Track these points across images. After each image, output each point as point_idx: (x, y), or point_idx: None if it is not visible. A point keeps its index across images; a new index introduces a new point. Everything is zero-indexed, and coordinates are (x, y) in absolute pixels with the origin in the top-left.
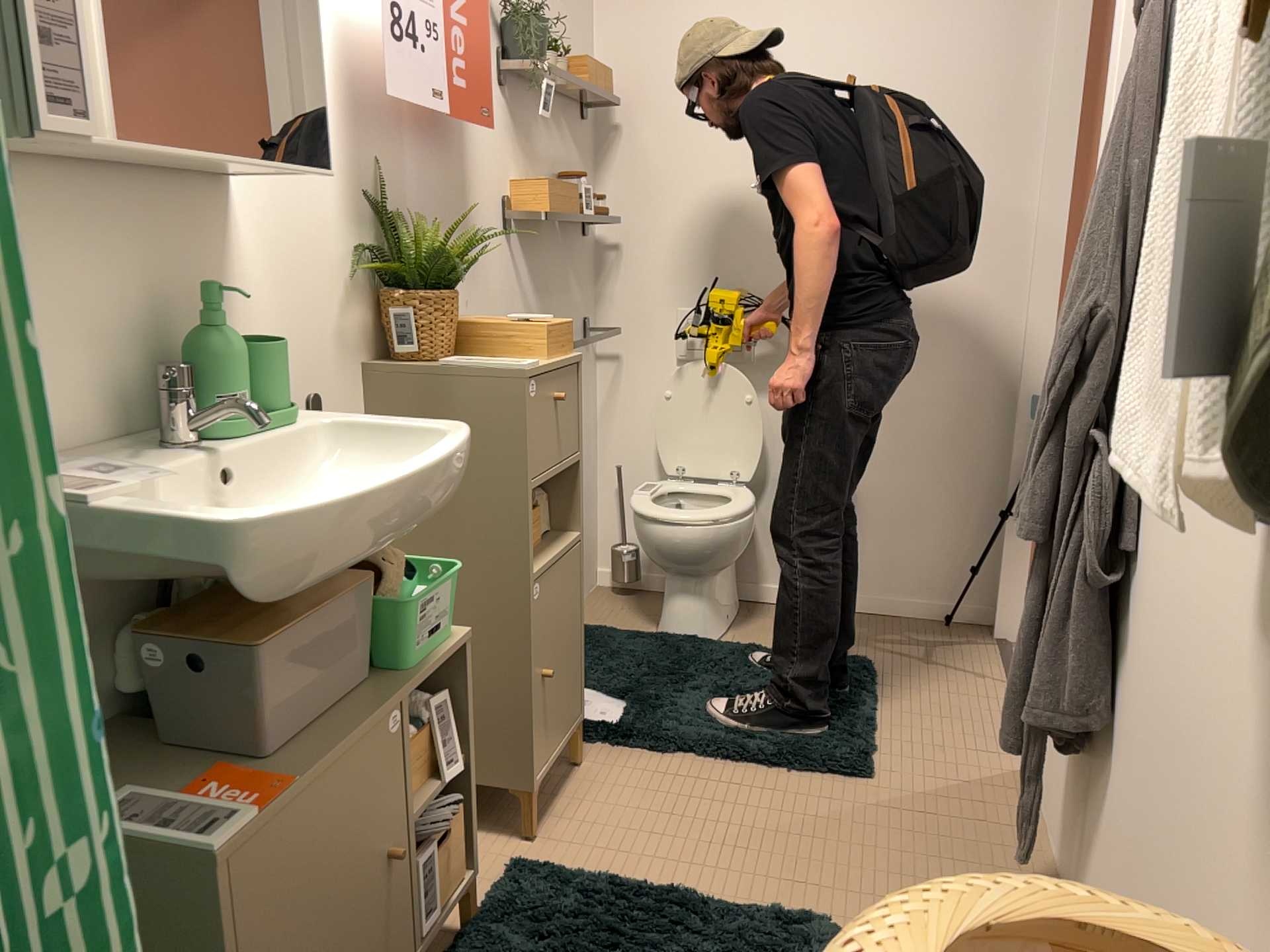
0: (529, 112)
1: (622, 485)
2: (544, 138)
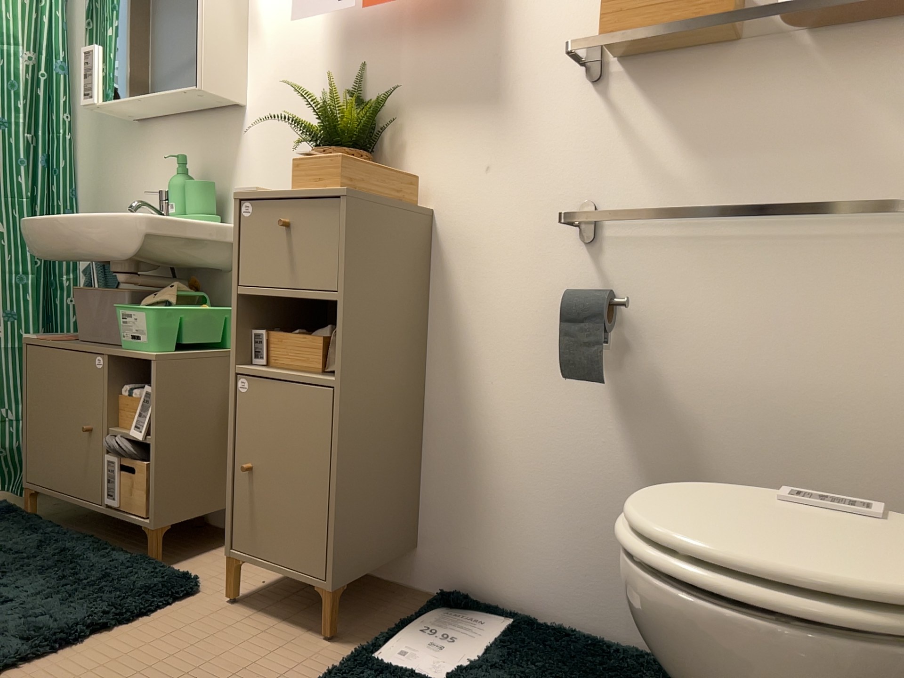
0: None
1: None
2: None
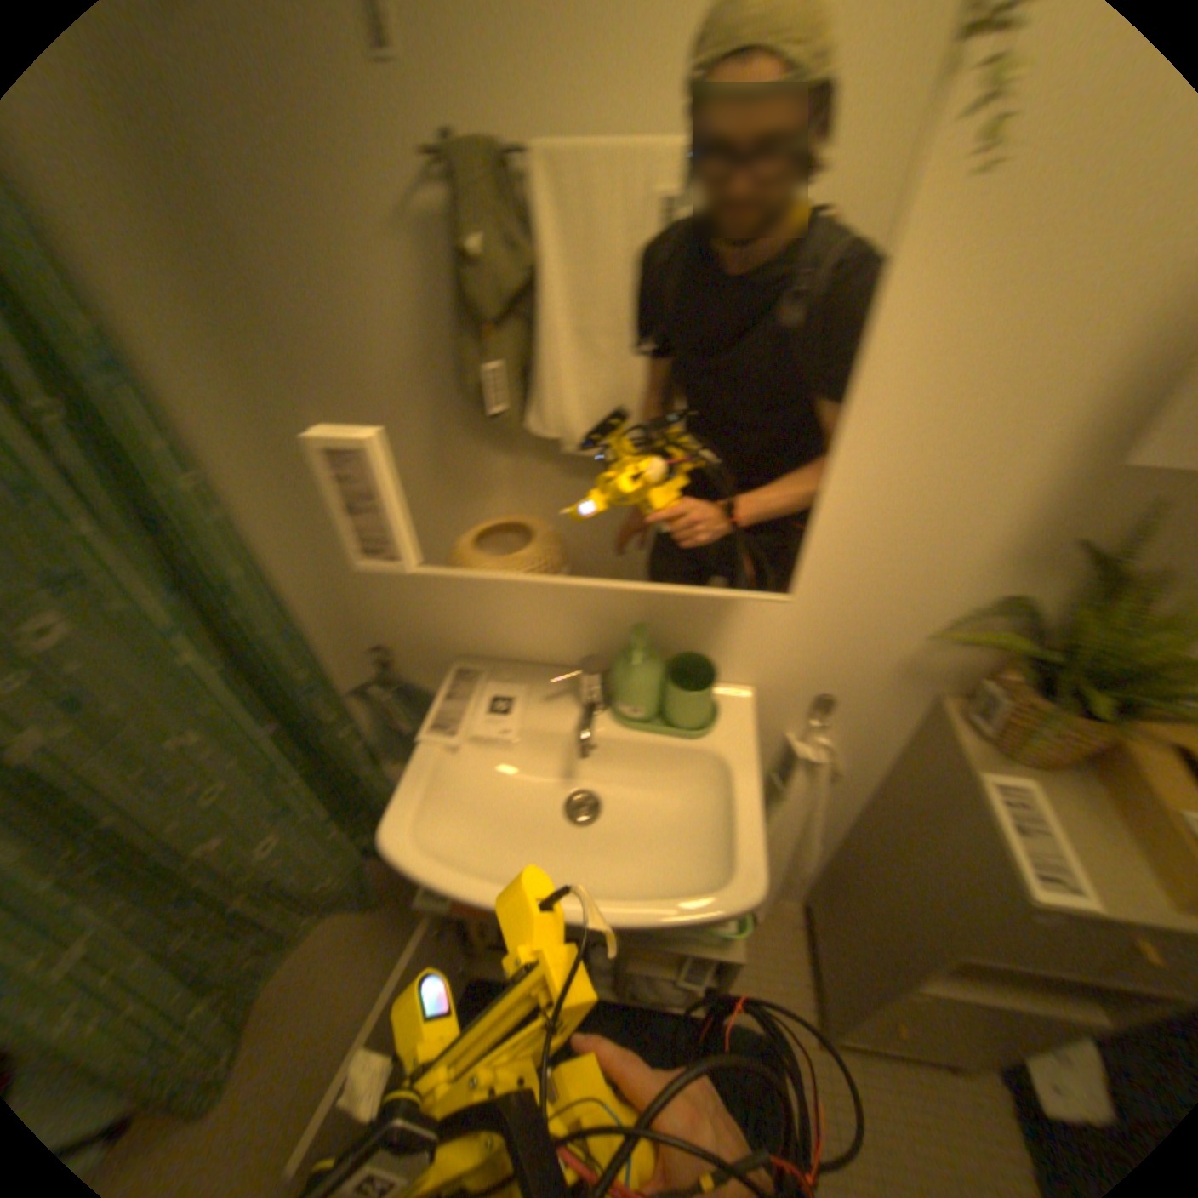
0: None
1: None
2: None
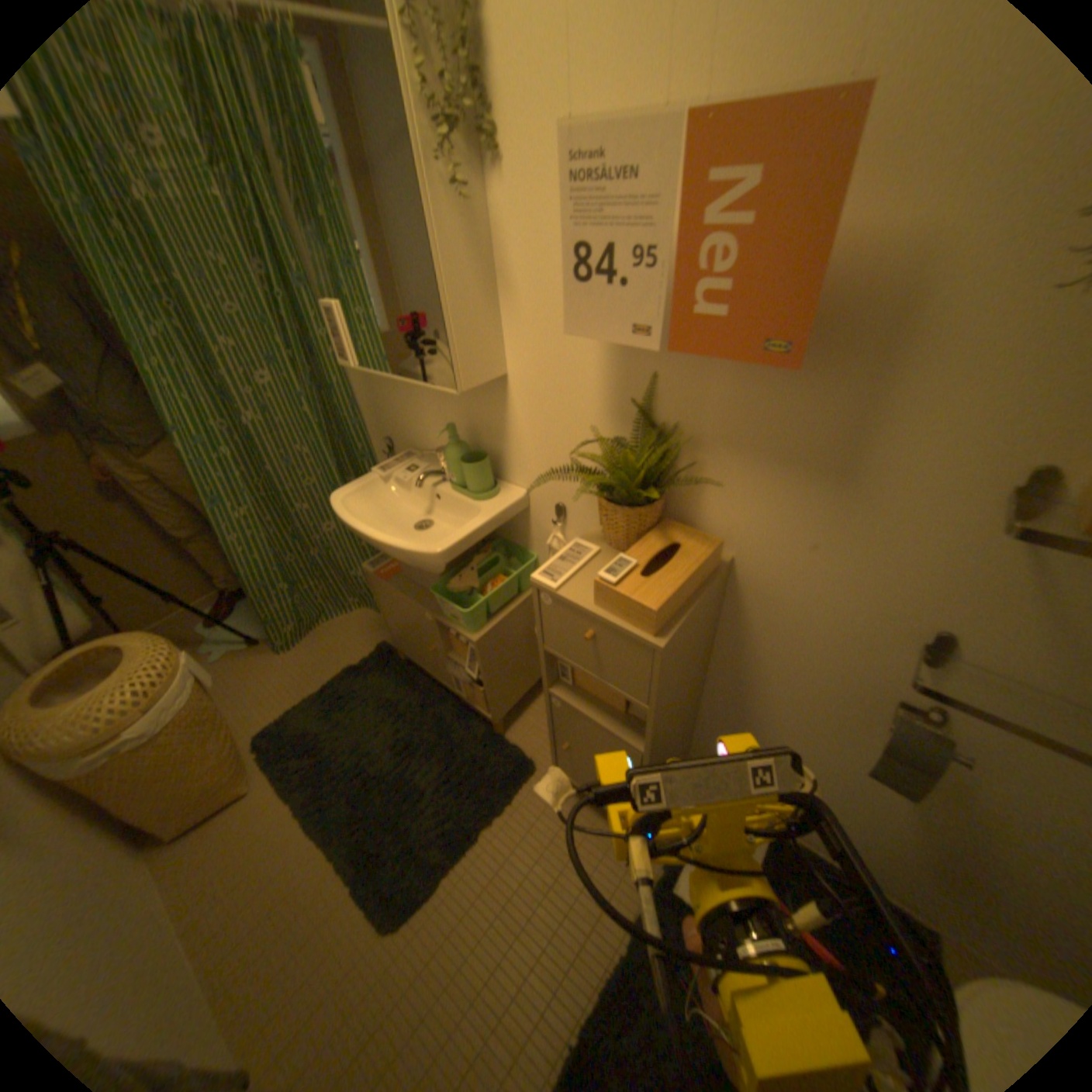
0: None
1: None
2: None
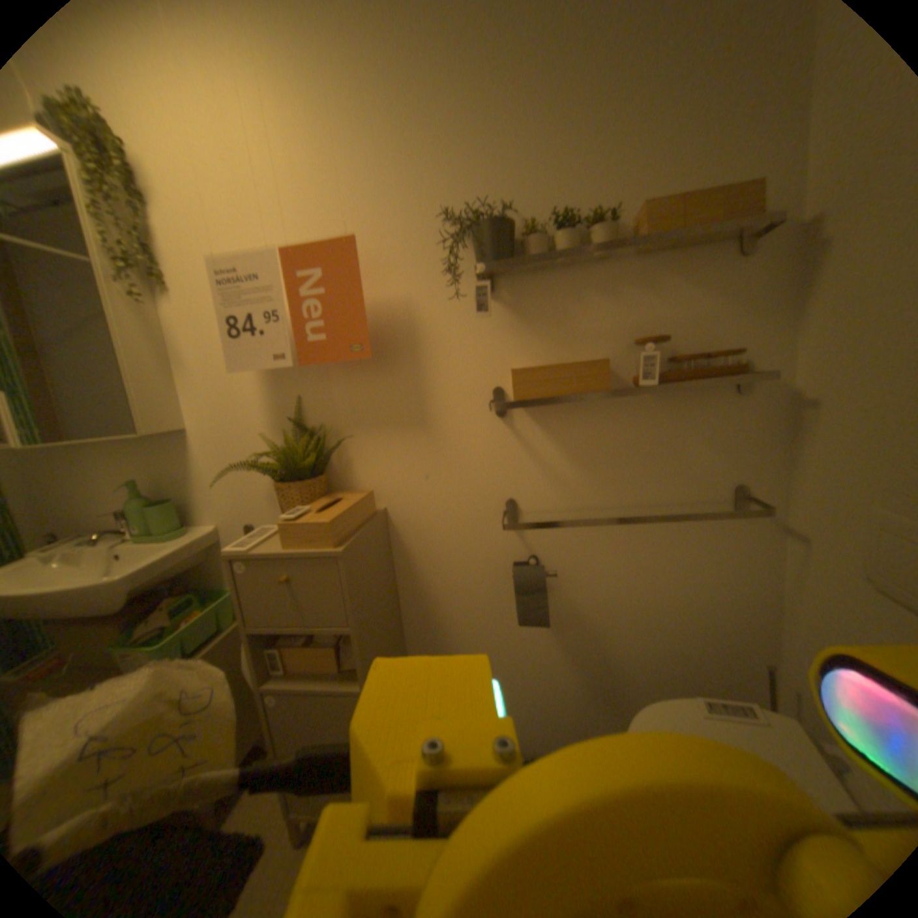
0: (556, 291)
1: (776, 691)
2: (603, 305)
